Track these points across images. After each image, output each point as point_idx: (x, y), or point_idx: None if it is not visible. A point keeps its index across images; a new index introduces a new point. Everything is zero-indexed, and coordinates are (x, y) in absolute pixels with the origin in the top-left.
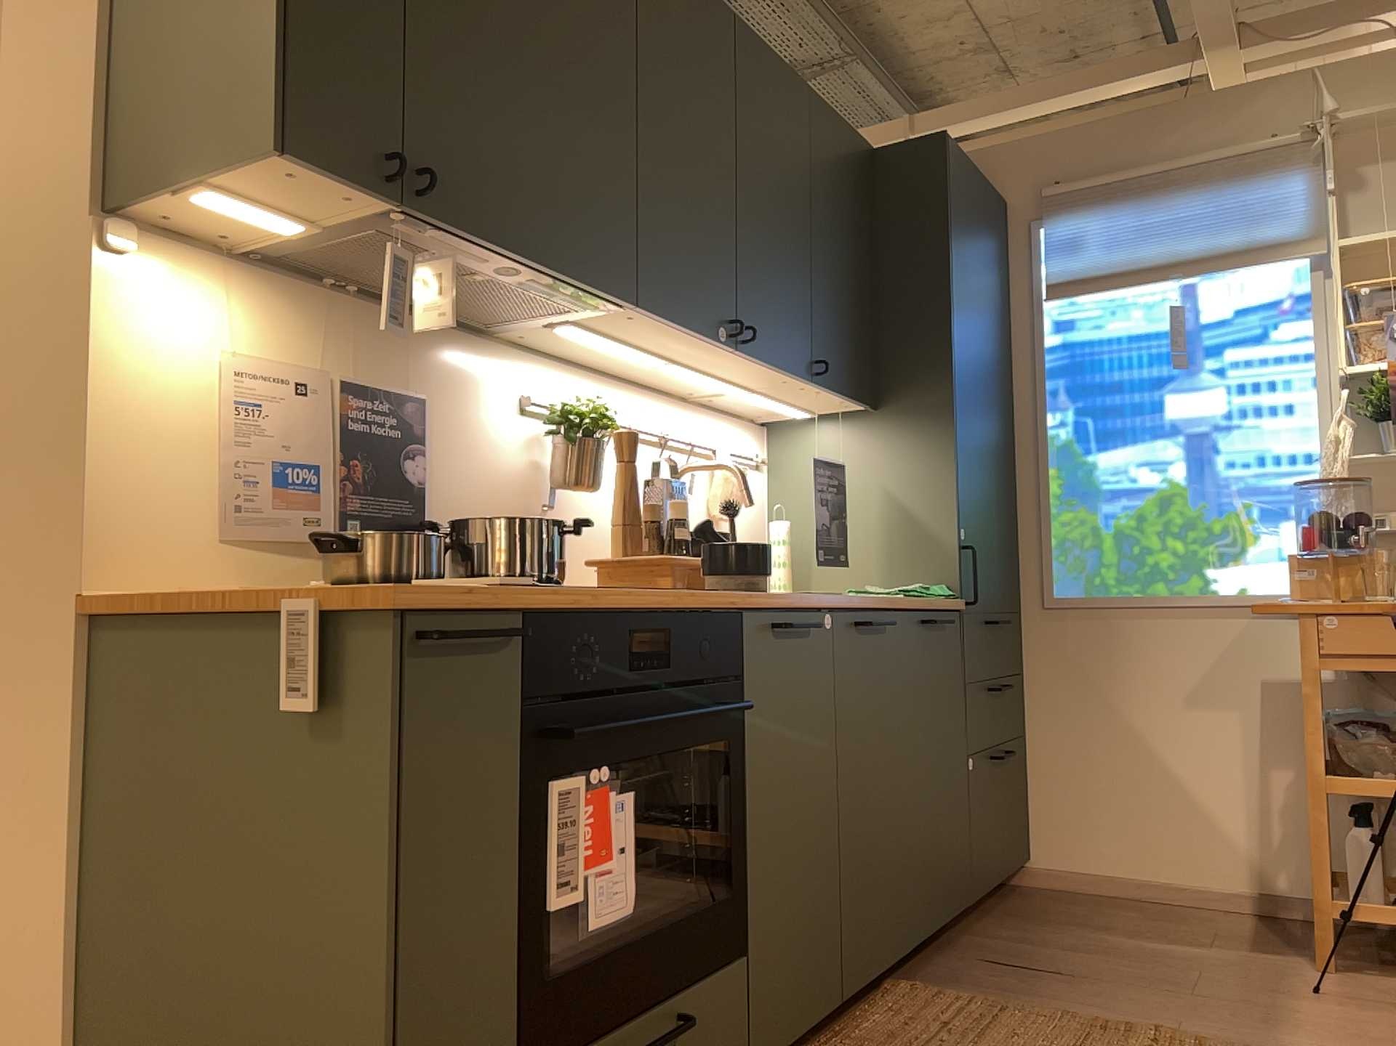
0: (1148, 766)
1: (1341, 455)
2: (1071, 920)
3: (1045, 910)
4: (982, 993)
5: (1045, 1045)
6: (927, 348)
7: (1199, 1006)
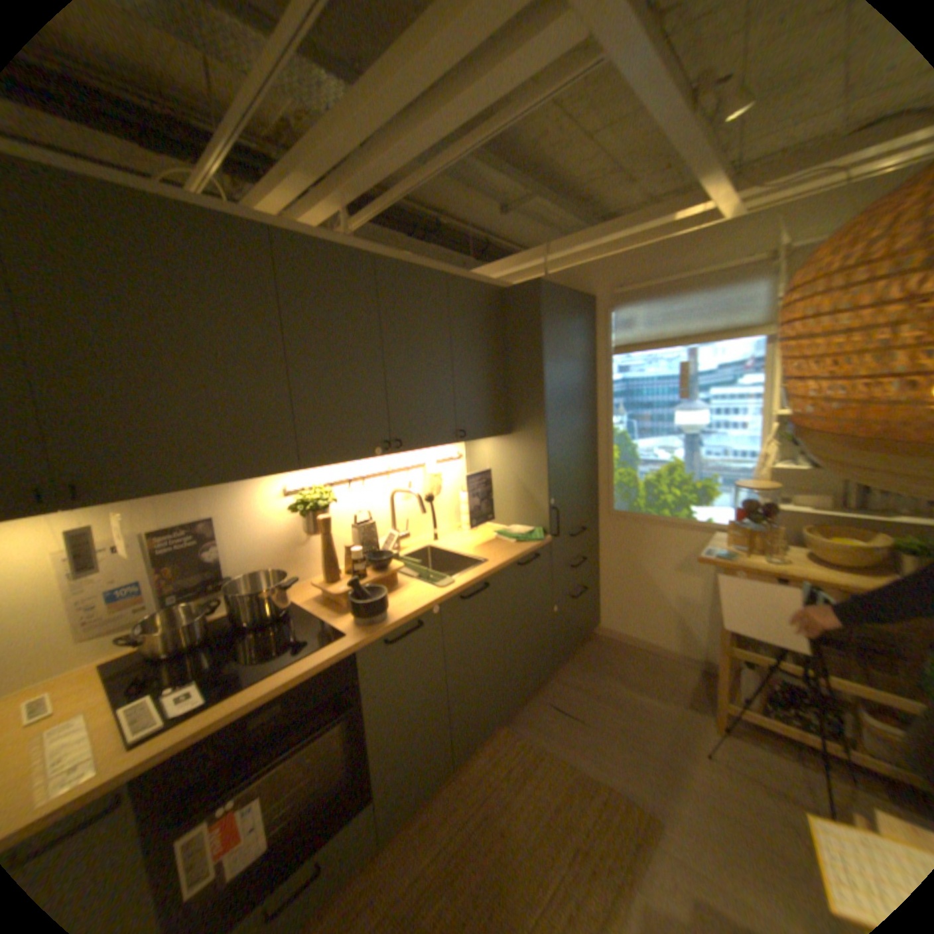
0: (655, 595)
1: (769, 465)
2: (606, 670)
3: (598, 660)
4: (538, 741)
5: (548, 802)
6: (532, 405)
7: (641, 768)
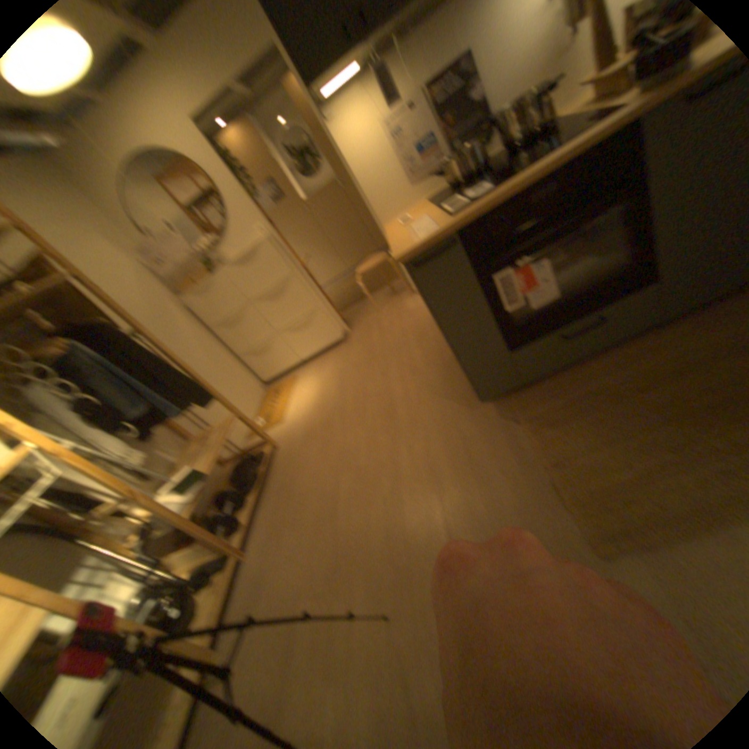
0: None
1: None
2: None
3: None
4: None
5: None
6: None
7: None
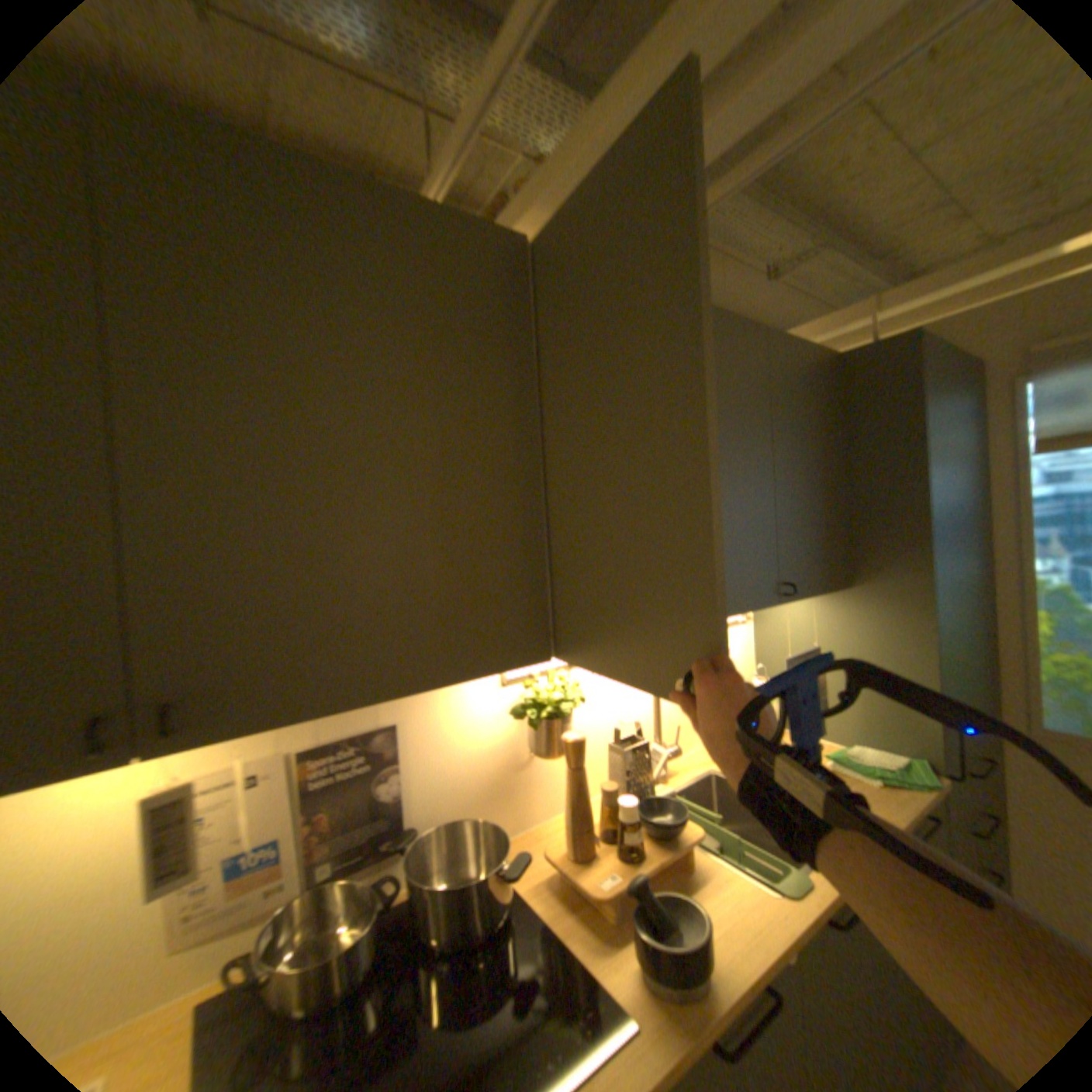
0: None
1: None
2: None
3: None
4: None
5: None
6: (902, 538)
7: None
